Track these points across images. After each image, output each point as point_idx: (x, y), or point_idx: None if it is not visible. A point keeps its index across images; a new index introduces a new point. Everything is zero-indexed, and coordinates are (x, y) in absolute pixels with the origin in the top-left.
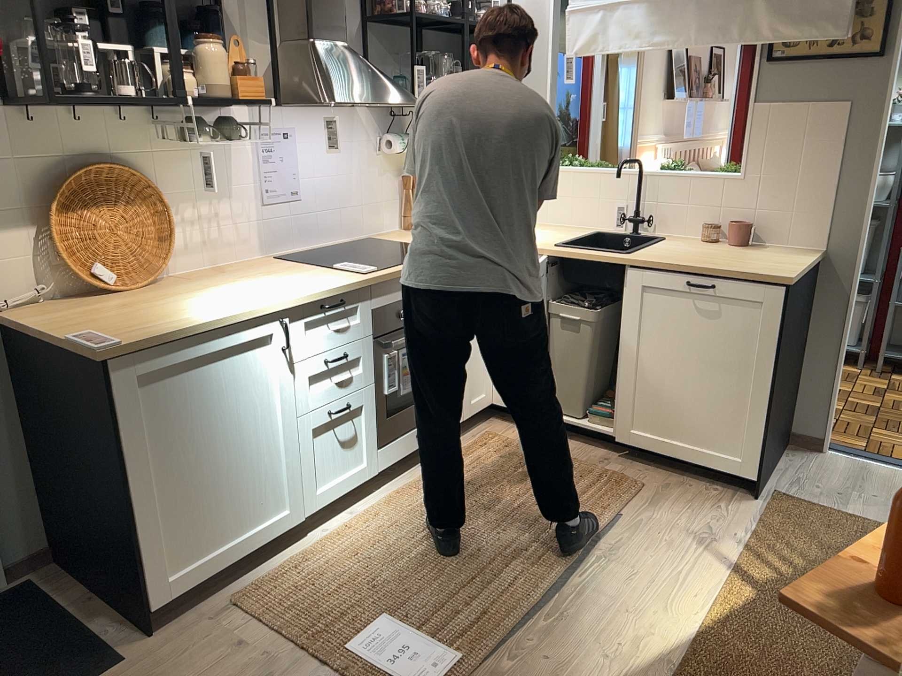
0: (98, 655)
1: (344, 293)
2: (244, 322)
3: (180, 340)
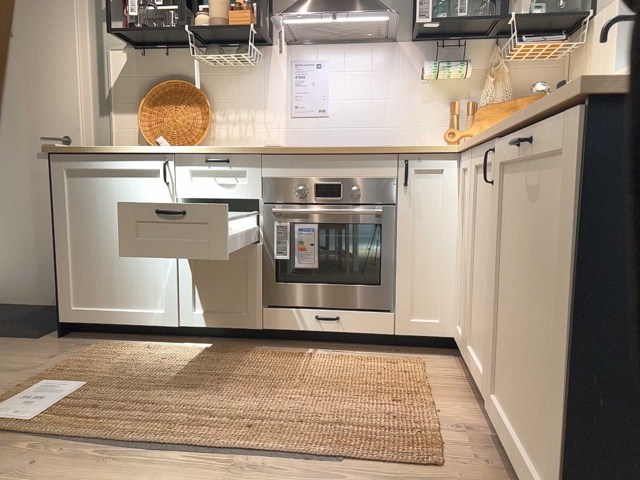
0: (41, 333)
1: (229, 155)
2: (136, 155)
3: (90, 154)
